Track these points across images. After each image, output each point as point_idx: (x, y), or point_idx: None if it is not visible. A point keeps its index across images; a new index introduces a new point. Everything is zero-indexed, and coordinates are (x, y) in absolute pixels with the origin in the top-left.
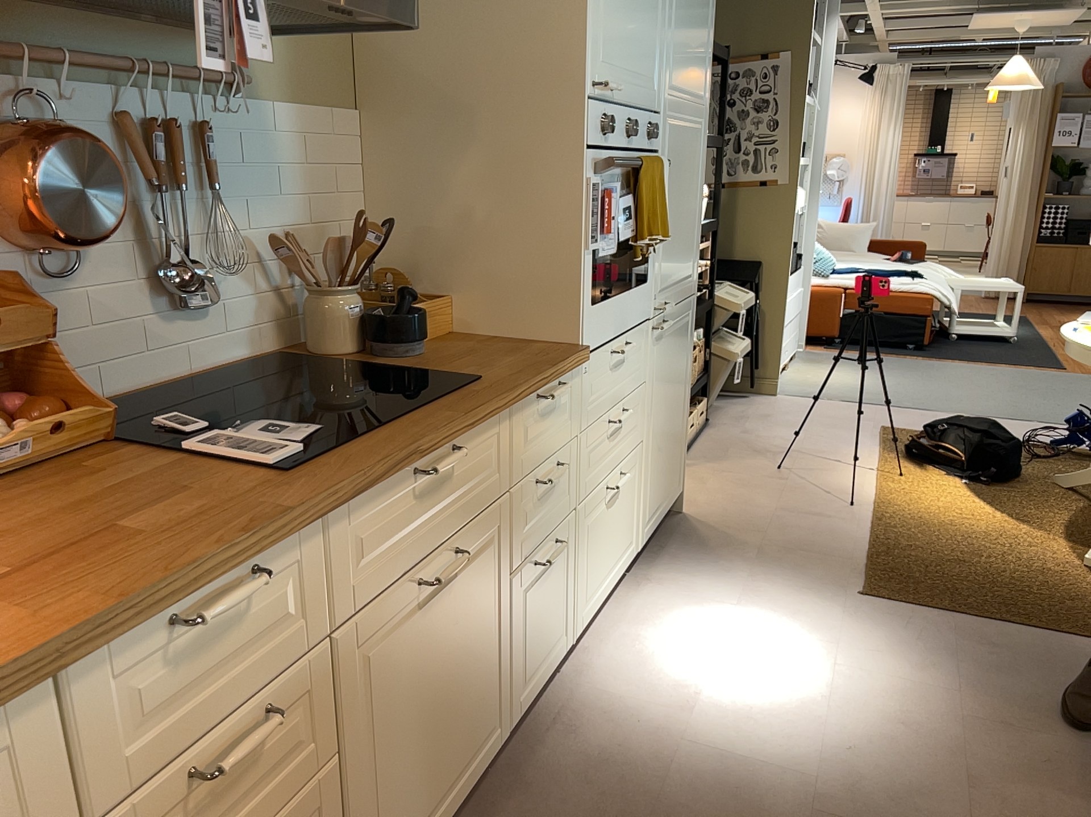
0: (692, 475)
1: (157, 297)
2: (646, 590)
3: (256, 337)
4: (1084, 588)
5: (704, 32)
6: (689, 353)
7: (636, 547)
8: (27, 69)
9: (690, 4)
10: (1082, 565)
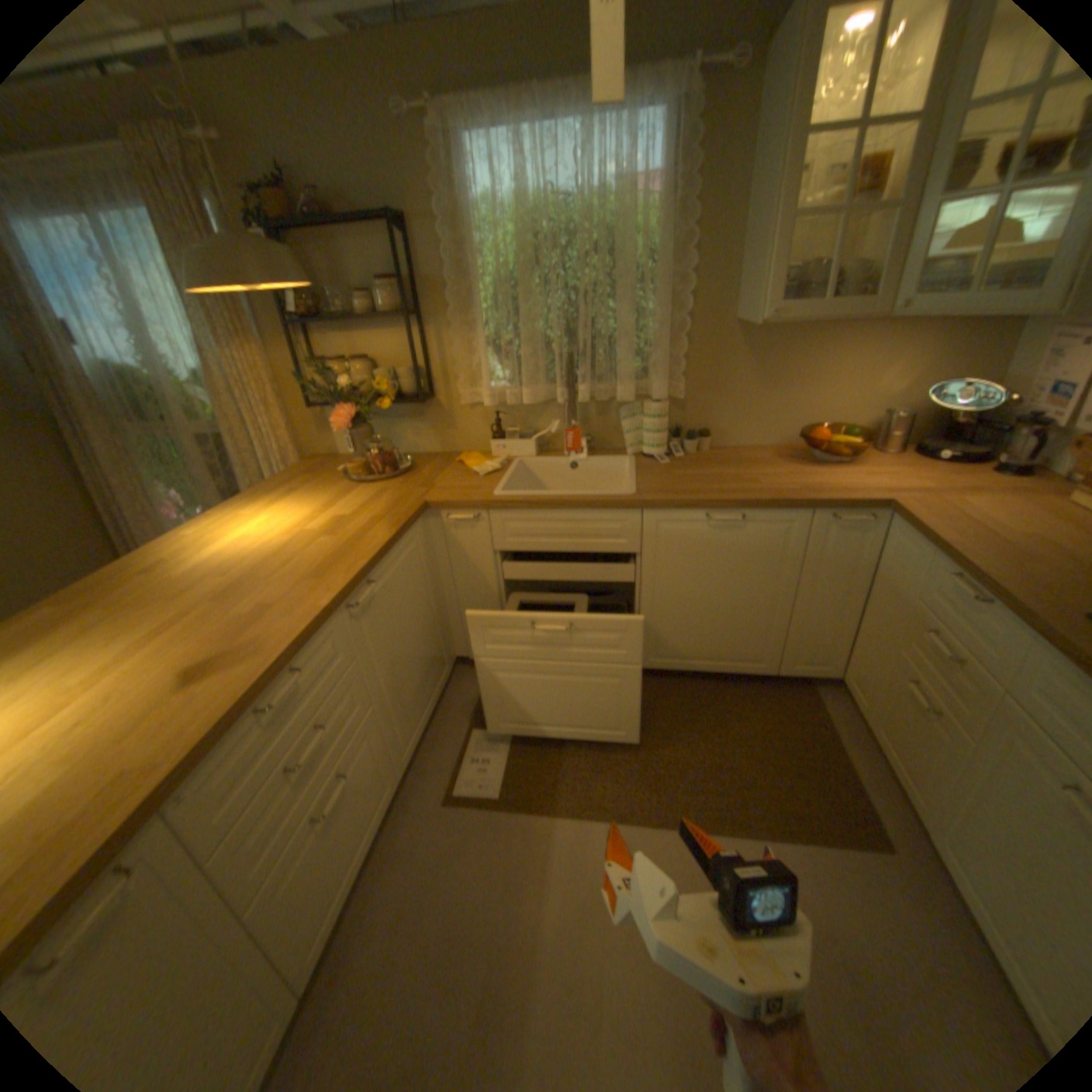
0: None
1: None
2: None
3: None
4: None
5: None
6: None
7: None
8: None
9: None
10: None
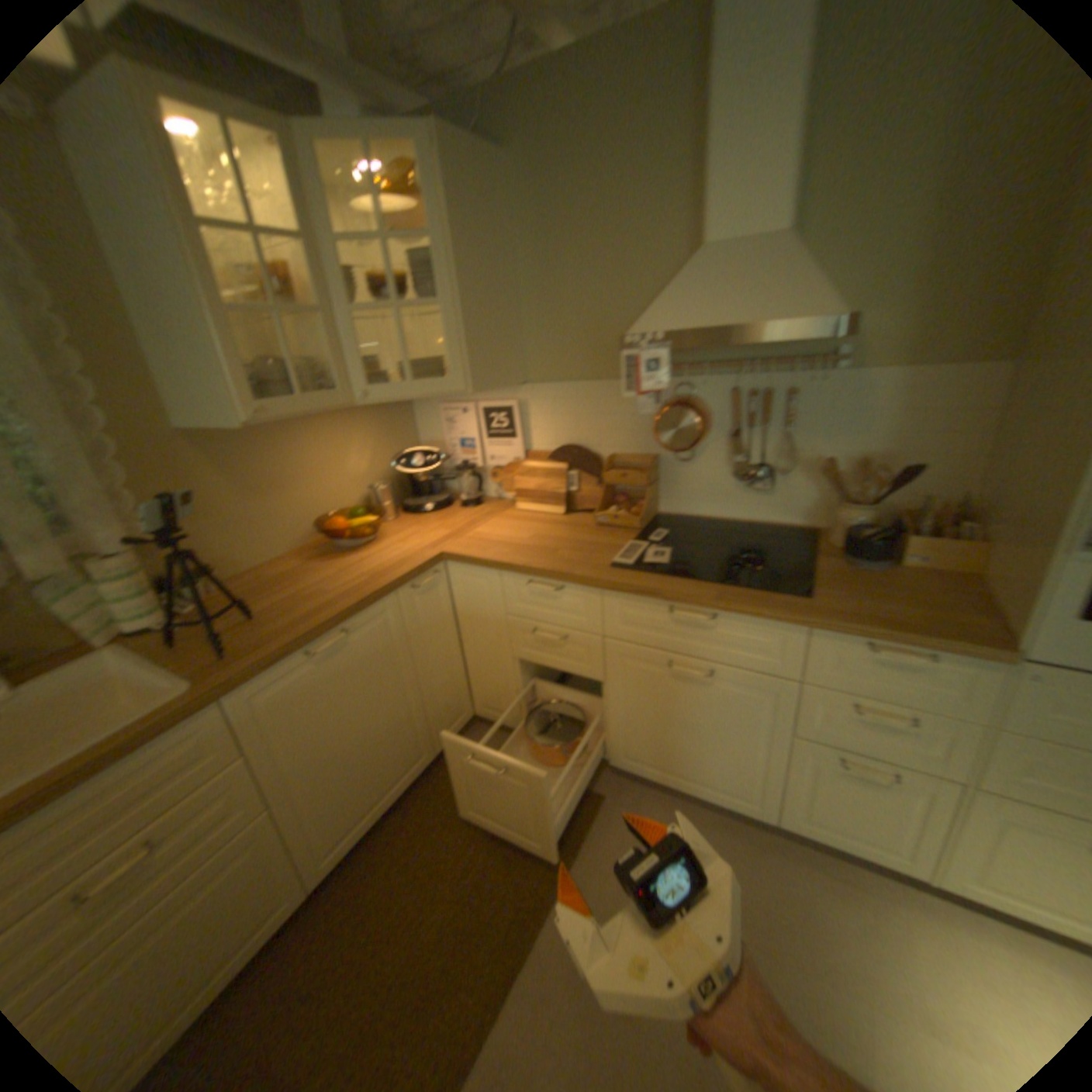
0: None
1: (748, 479)
2: None
3: (811, 516)
4: None
5: None
6: None
7: None
8: (694, 371)
9: None
10: None
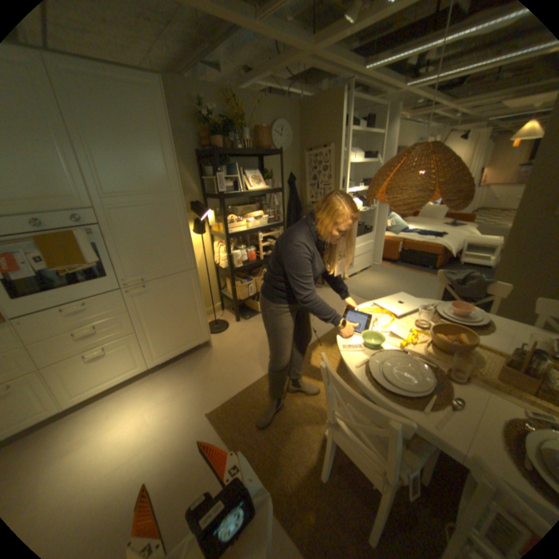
0: (242, 328)
1: None
2: (143, 385)
3: None
4: (305, 451)
5: (153, 159)
6: (193, 292)
7: (142, 369)
8: None
9: (117, 151)
10: (323, 435)
